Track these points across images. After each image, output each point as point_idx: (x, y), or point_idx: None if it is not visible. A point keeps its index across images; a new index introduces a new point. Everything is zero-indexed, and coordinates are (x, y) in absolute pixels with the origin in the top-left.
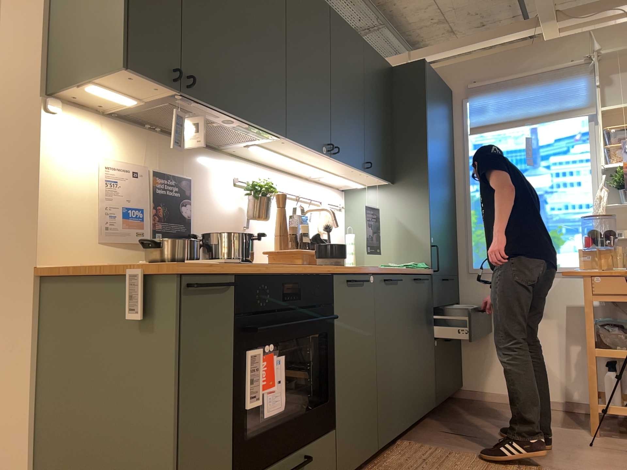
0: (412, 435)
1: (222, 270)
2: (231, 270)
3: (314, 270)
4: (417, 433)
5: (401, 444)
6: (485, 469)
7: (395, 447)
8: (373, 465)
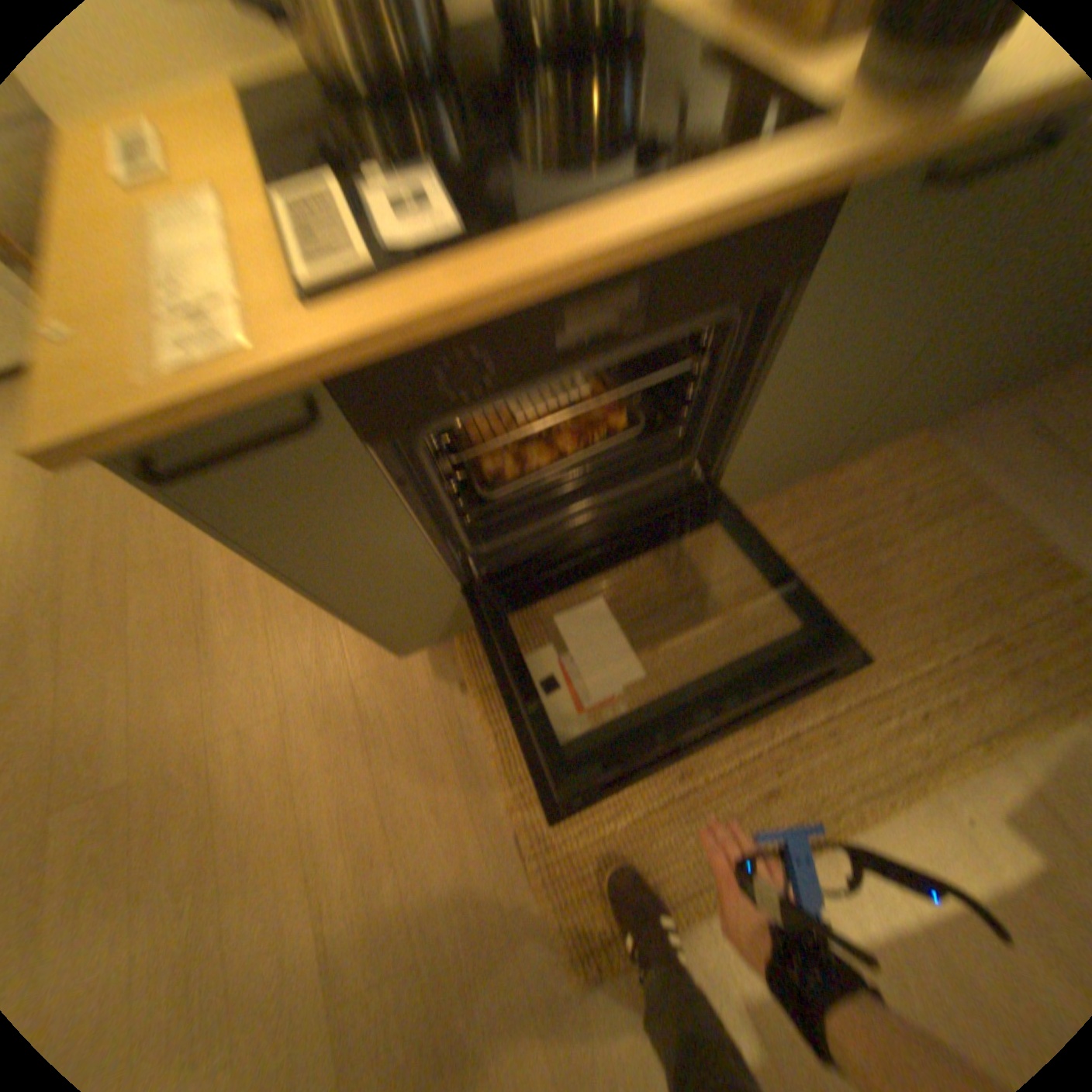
0: (956, 410)
1: (243, 390)
2: (303, 353)
3: (742, 193)
4: (972, 406)
5: (906, 433)
6: (999, 571)
7: (889, 438)
8: (814, 470)
